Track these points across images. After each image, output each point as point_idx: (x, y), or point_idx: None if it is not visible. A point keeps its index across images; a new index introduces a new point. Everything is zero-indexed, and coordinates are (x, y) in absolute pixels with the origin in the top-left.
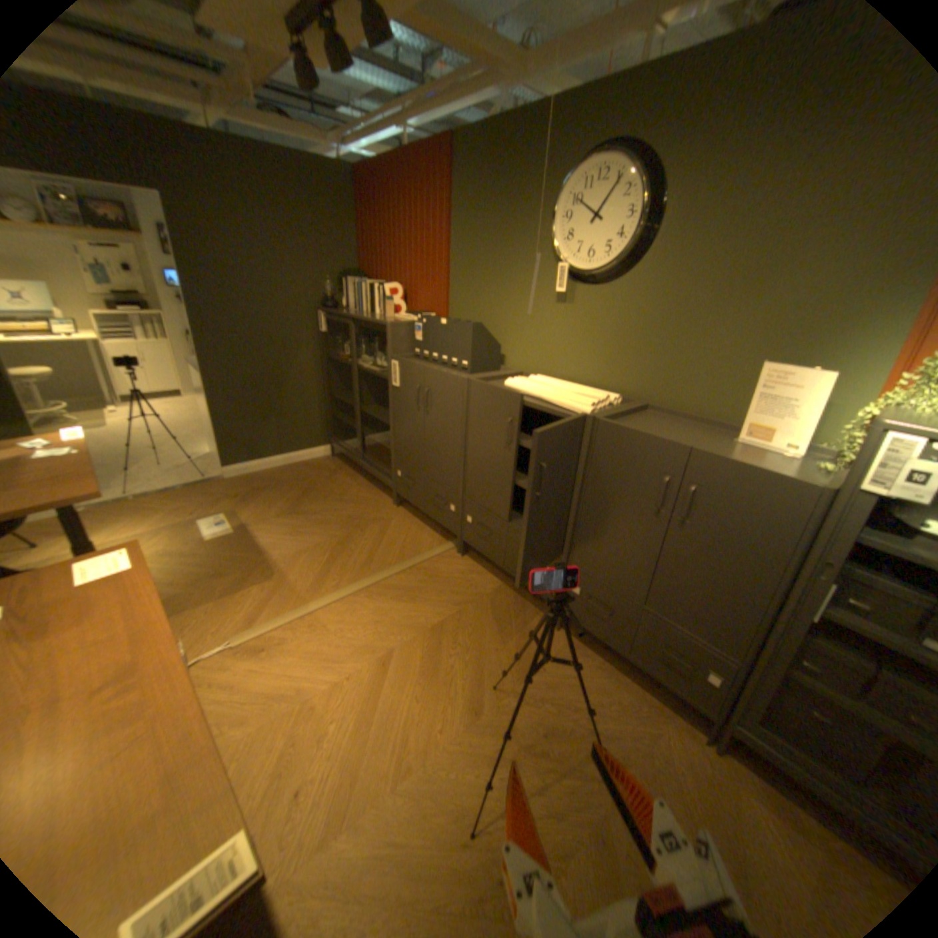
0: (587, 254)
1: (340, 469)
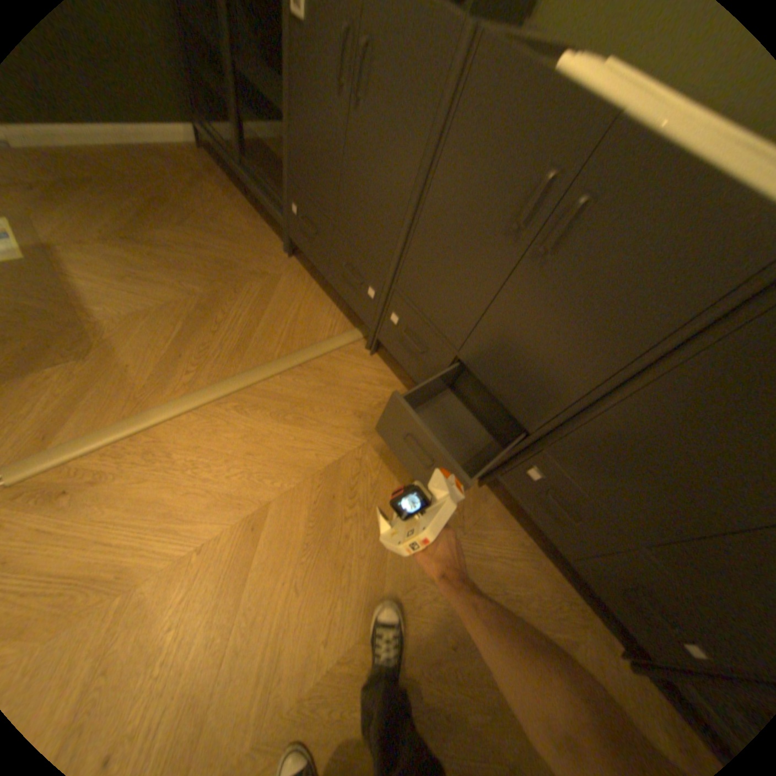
0: None
1: (206, 170)
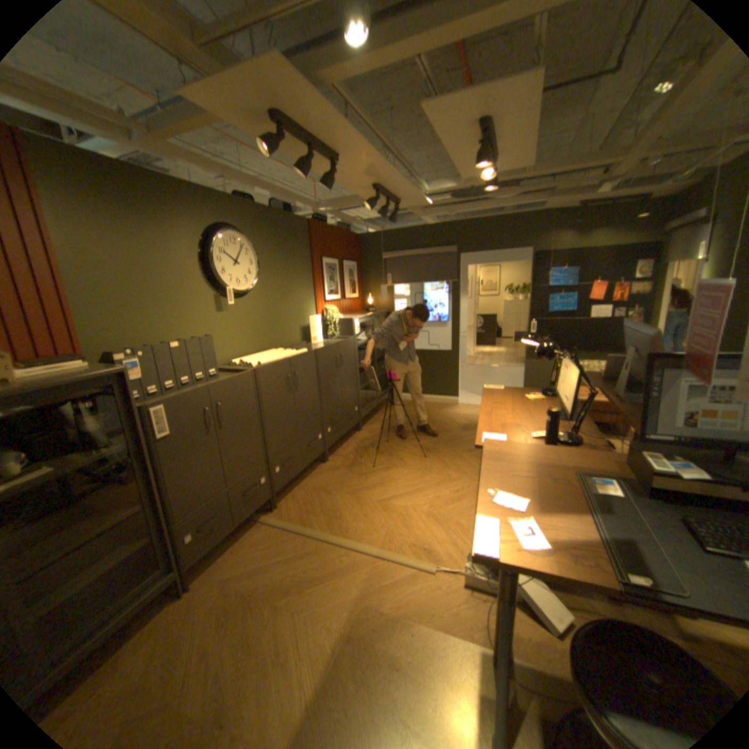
0: (236, 282)
1: None
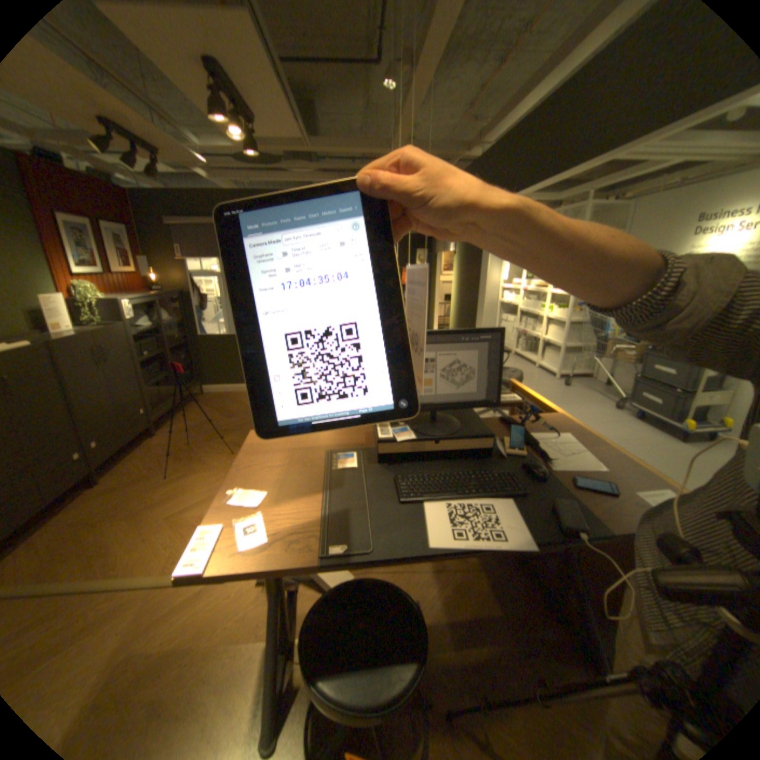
0: None
1: None
